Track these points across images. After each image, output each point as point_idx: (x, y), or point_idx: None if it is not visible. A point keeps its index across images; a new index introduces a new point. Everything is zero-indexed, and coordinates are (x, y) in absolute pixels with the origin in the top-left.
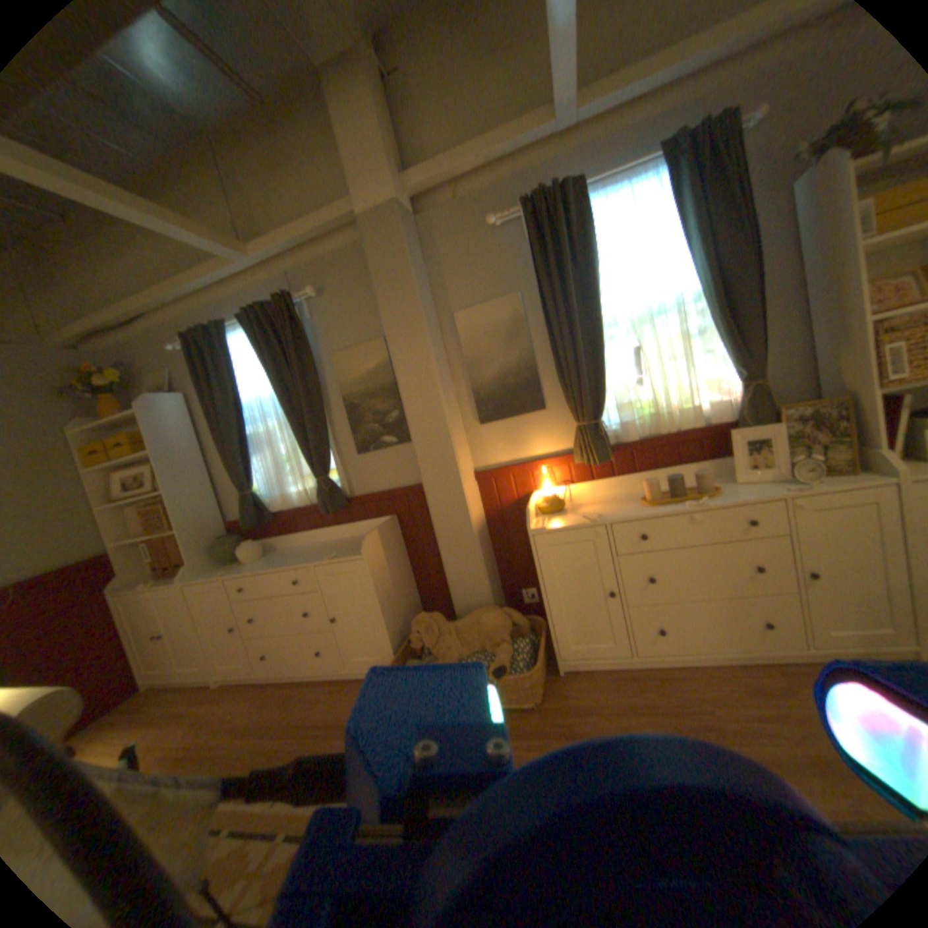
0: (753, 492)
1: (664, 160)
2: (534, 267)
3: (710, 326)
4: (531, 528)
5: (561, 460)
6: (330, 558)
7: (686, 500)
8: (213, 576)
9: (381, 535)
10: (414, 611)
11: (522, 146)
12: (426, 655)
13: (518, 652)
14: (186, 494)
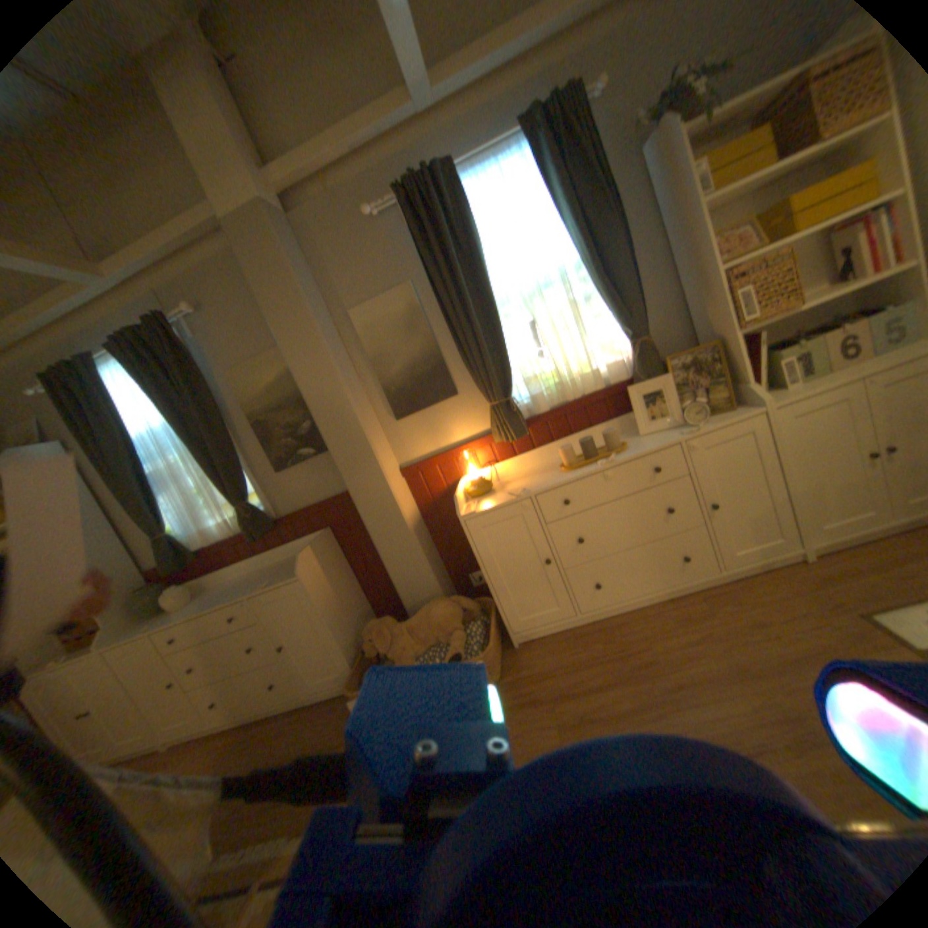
0: (653, 441)
1: (524, 133)
2: (418, 253)
3: (594, 291)
4: (462, 513)
5: (481, 441)
6: (263, 586)
7: (598, 459)
8: (136, 633)
9: (316, 550)
10: (366, 618)
11: (384, 129)
12: (385, 660)
13: (471, 636)
14: (85, 551)
